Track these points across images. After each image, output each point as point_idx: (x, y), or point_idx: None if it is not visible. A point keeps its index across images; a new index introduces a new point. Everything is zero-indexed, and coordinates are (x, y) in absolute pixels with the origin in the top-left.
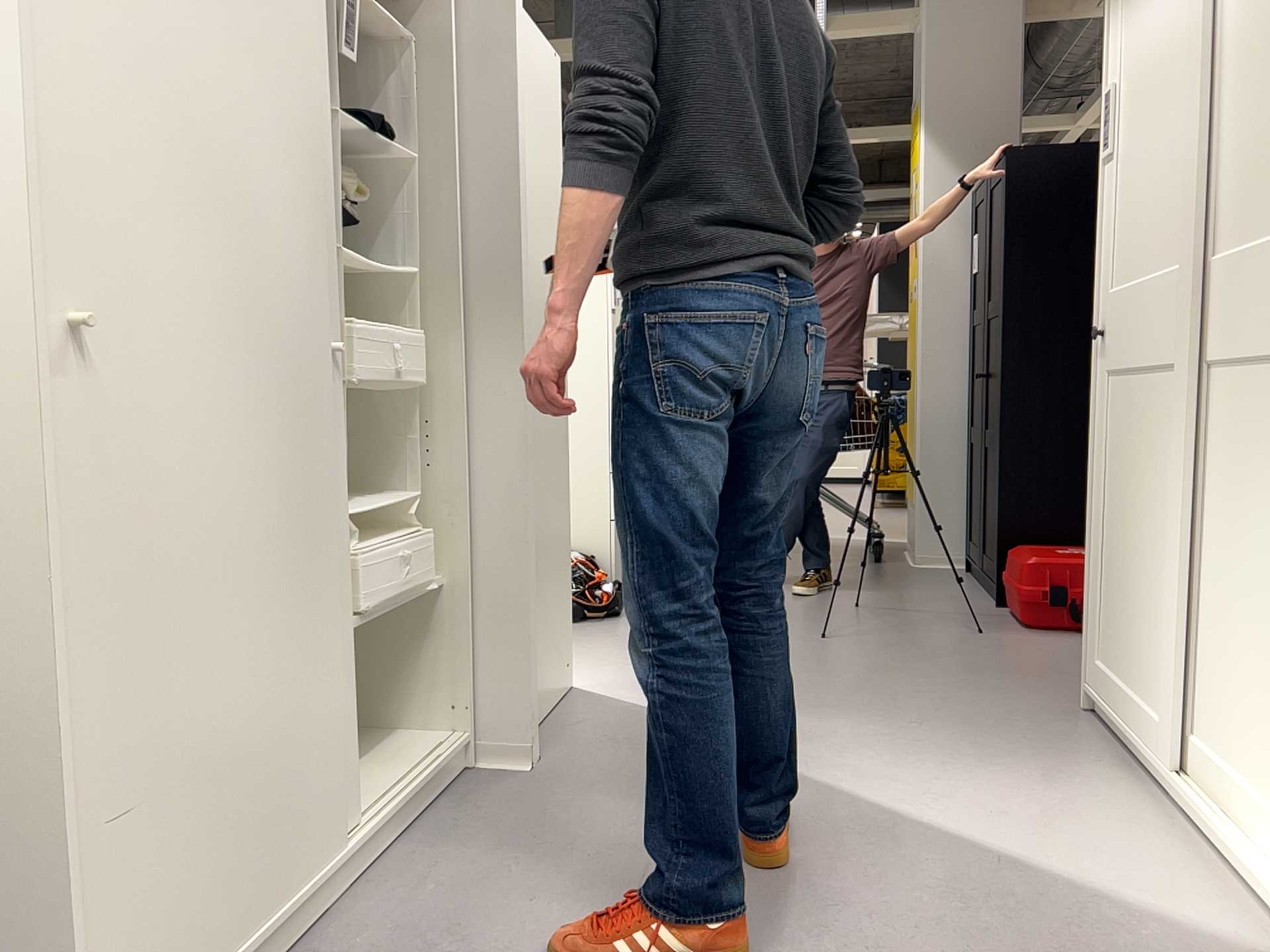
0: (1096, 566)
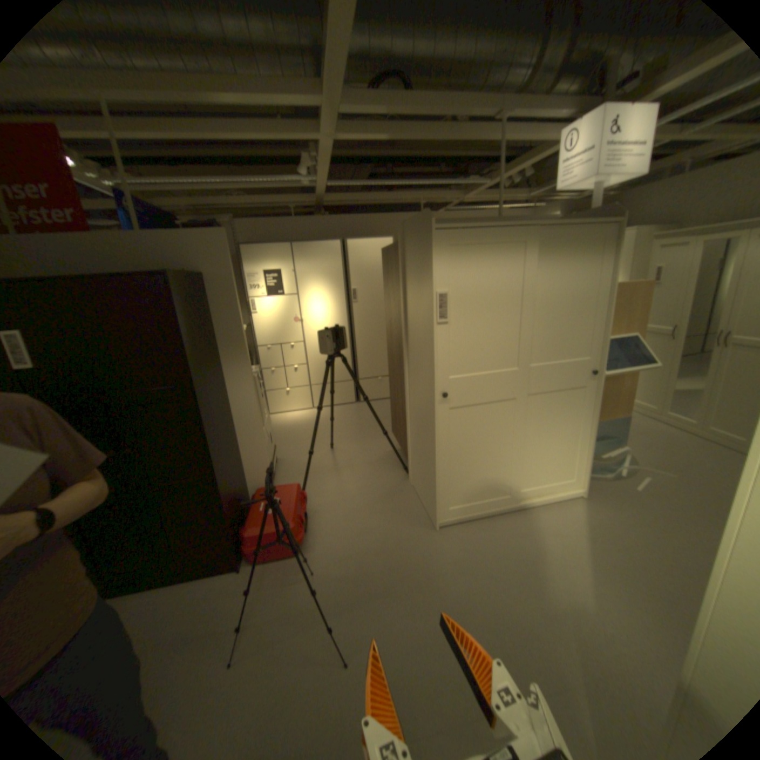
0: (449, 477)
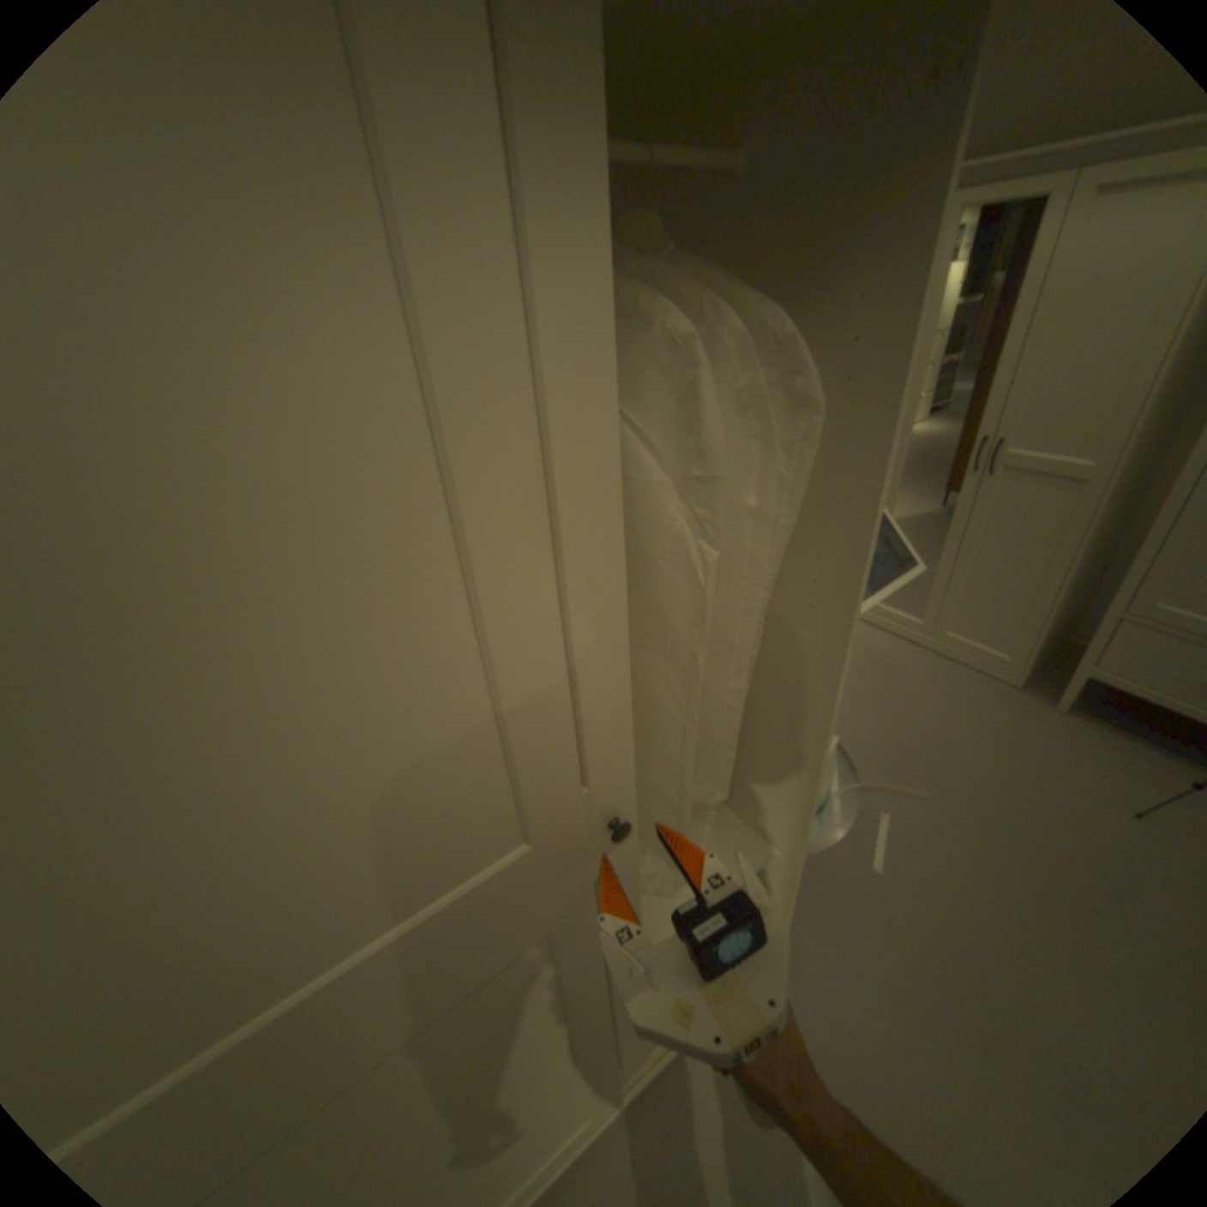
0: None
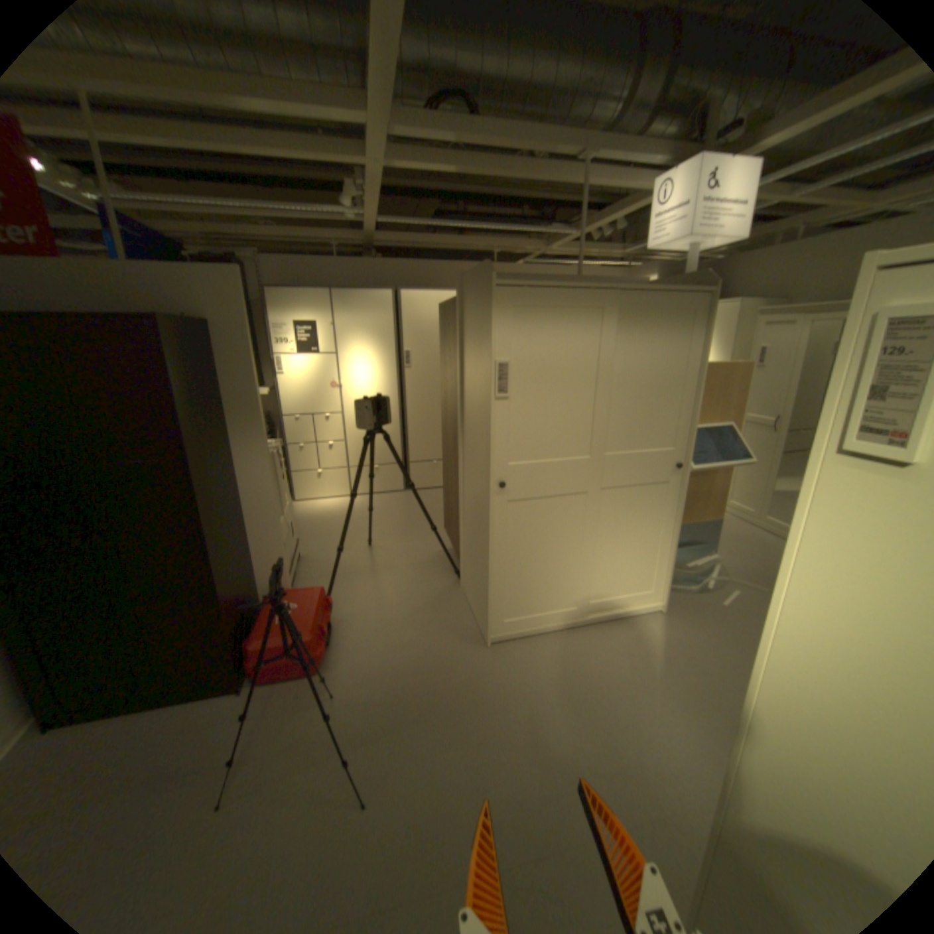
0: (505, 584)
